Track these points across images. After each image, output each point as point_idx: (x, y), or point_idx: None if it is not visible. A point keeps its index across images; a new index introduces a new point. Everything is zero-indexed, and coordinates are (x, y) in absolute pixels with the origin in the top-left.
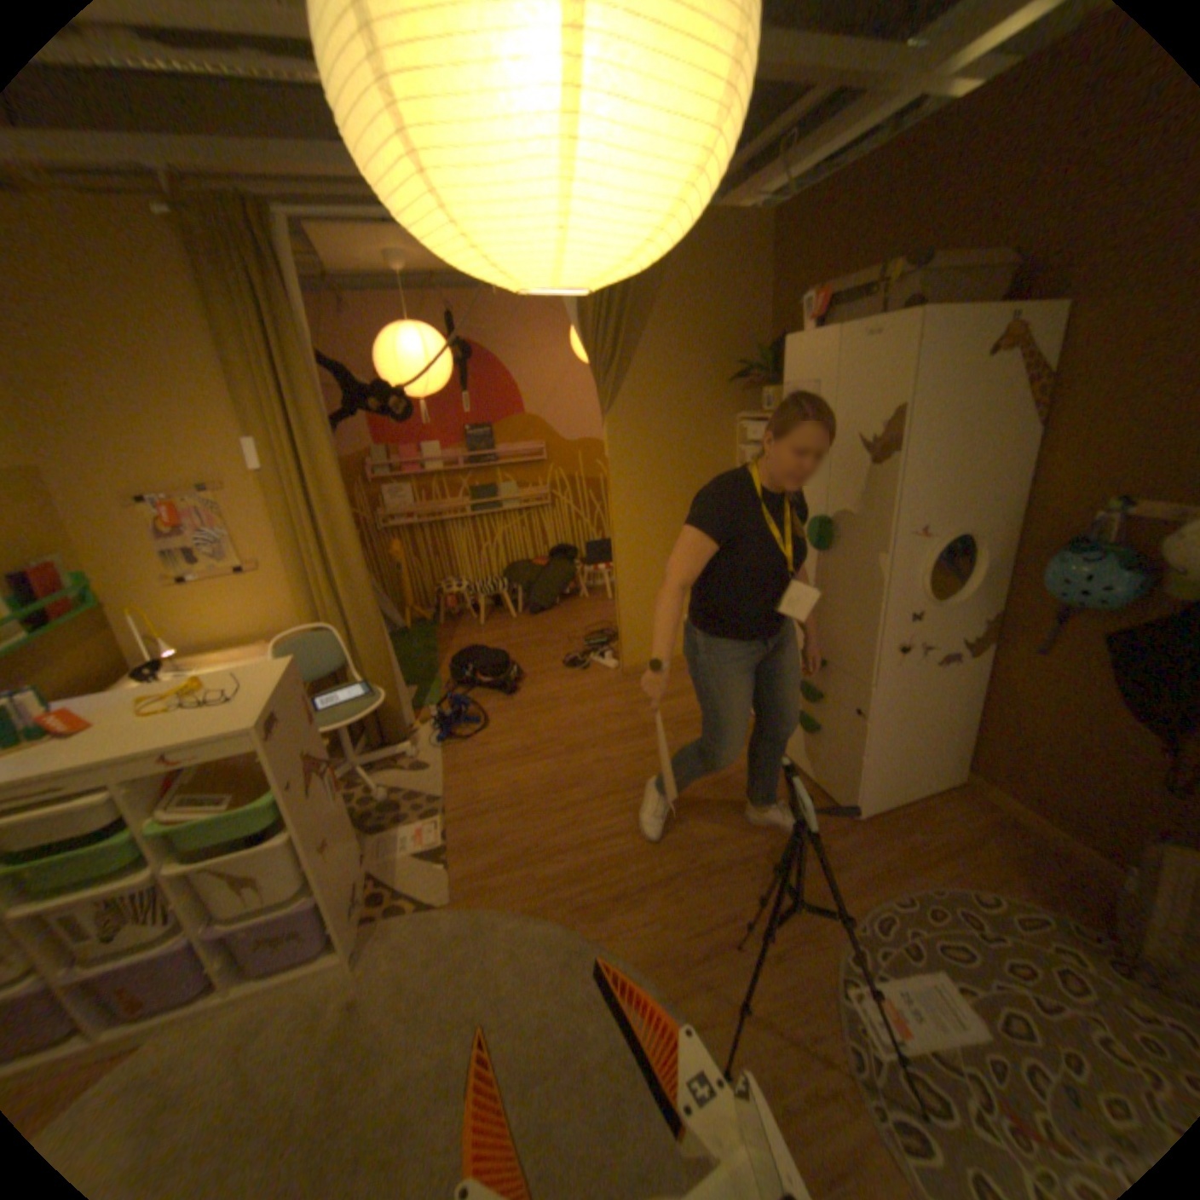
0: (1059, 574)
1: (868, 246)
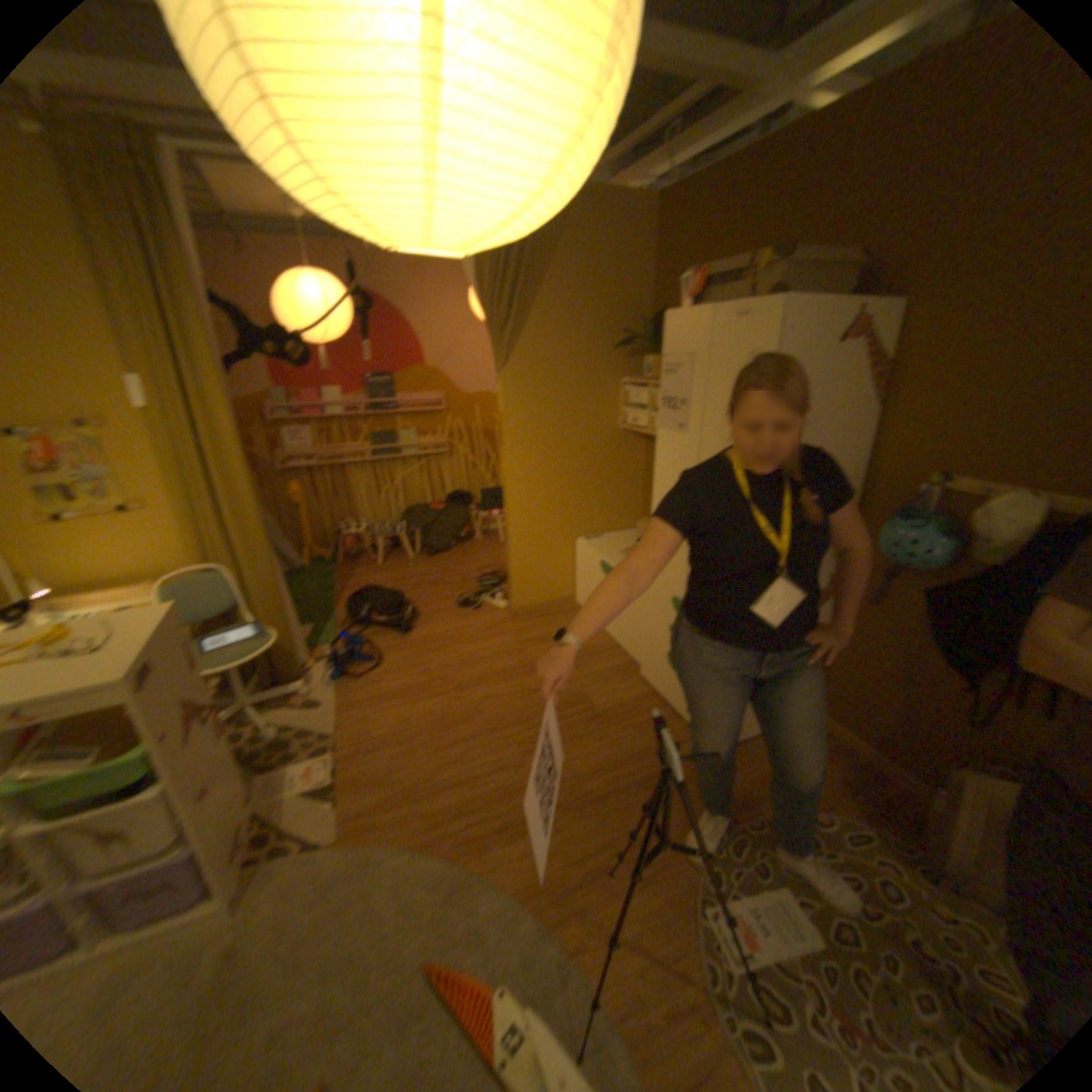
0: (889, 537)
1: (738, 236)
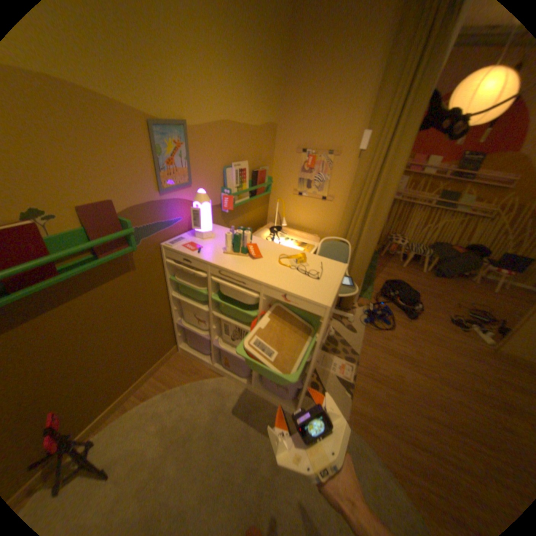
0: None
1: None
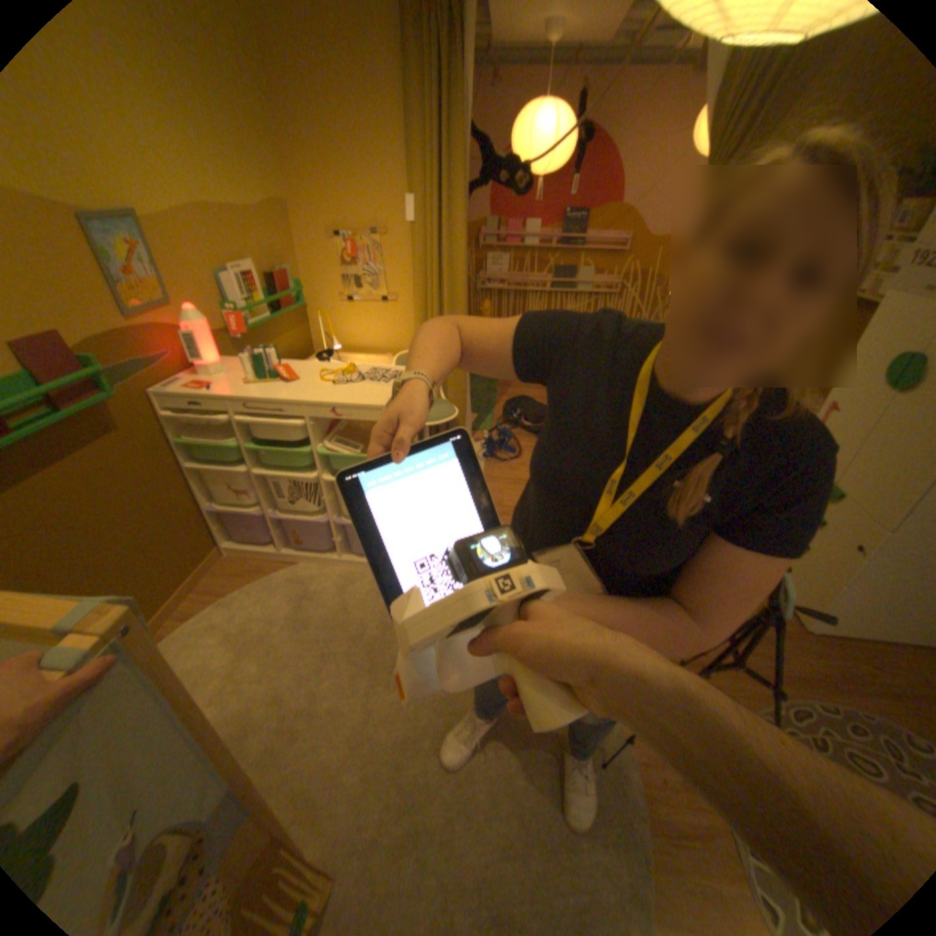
0: None
1: None
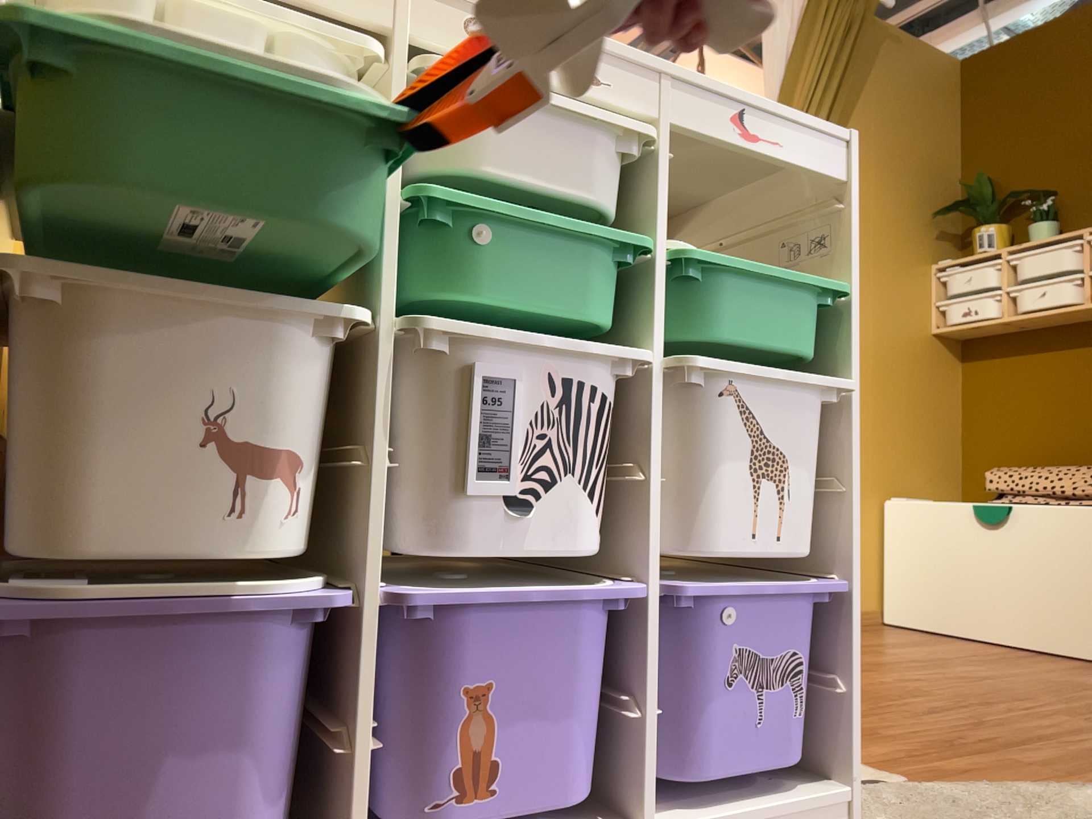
0: None
1: None
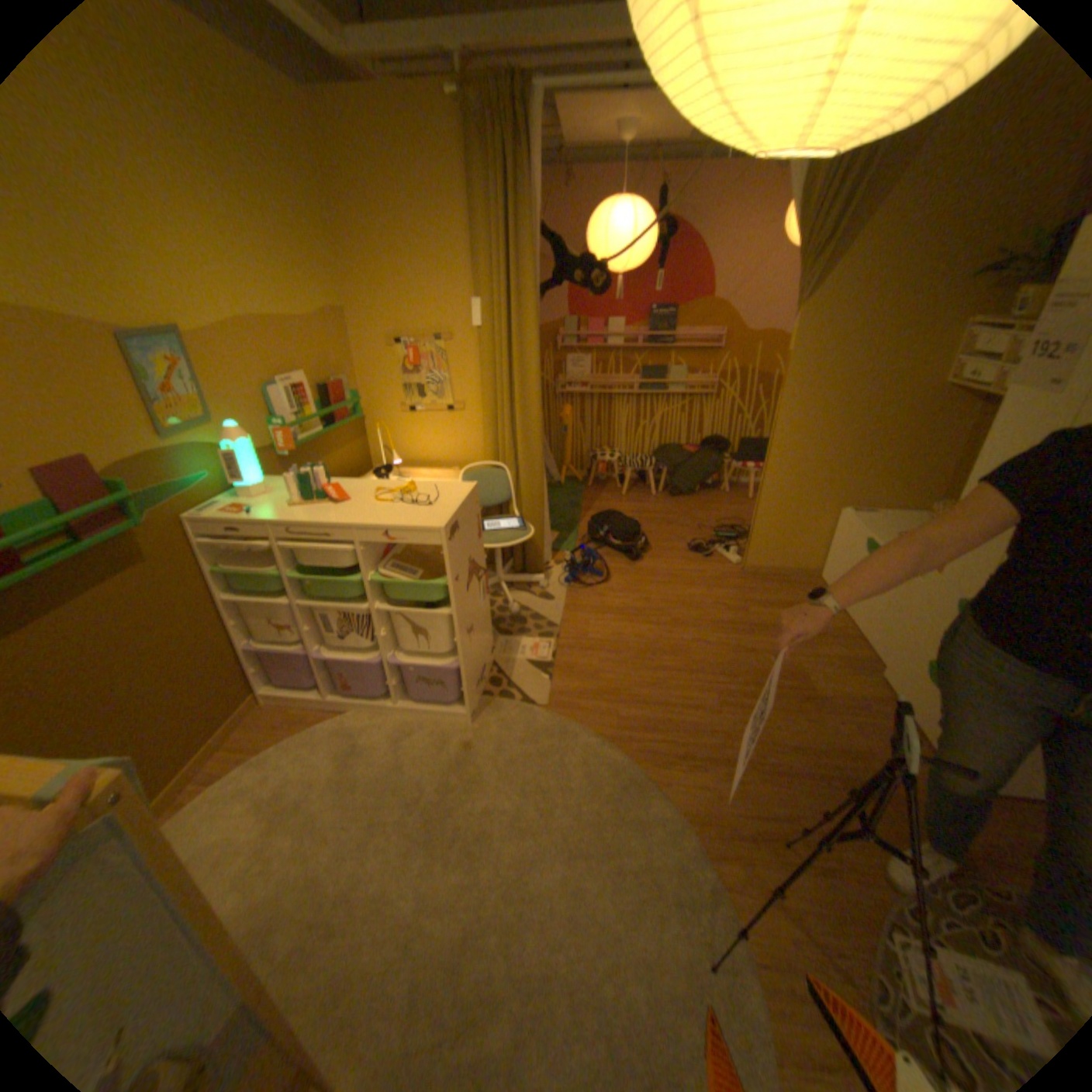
0: None
1: None
